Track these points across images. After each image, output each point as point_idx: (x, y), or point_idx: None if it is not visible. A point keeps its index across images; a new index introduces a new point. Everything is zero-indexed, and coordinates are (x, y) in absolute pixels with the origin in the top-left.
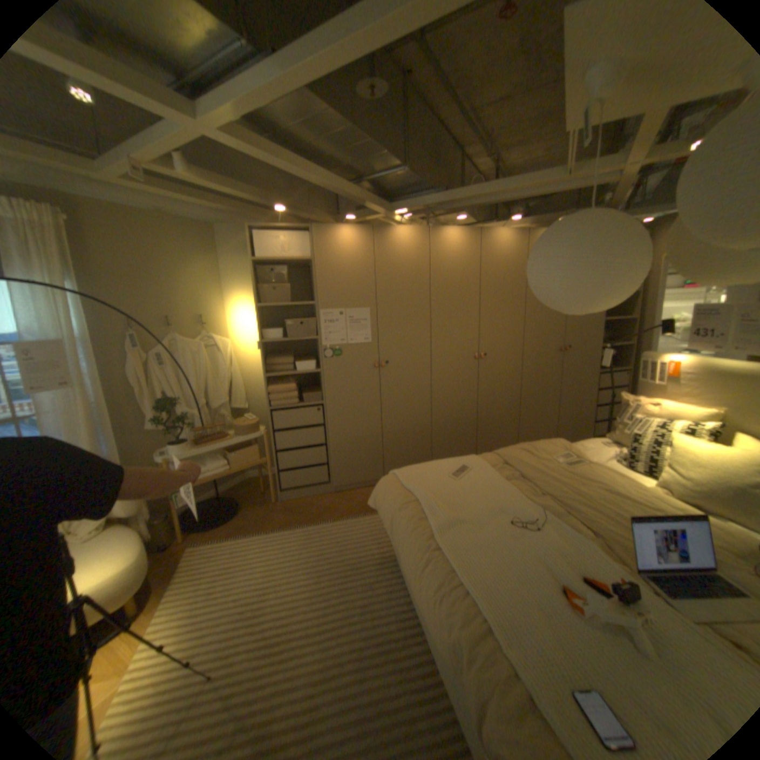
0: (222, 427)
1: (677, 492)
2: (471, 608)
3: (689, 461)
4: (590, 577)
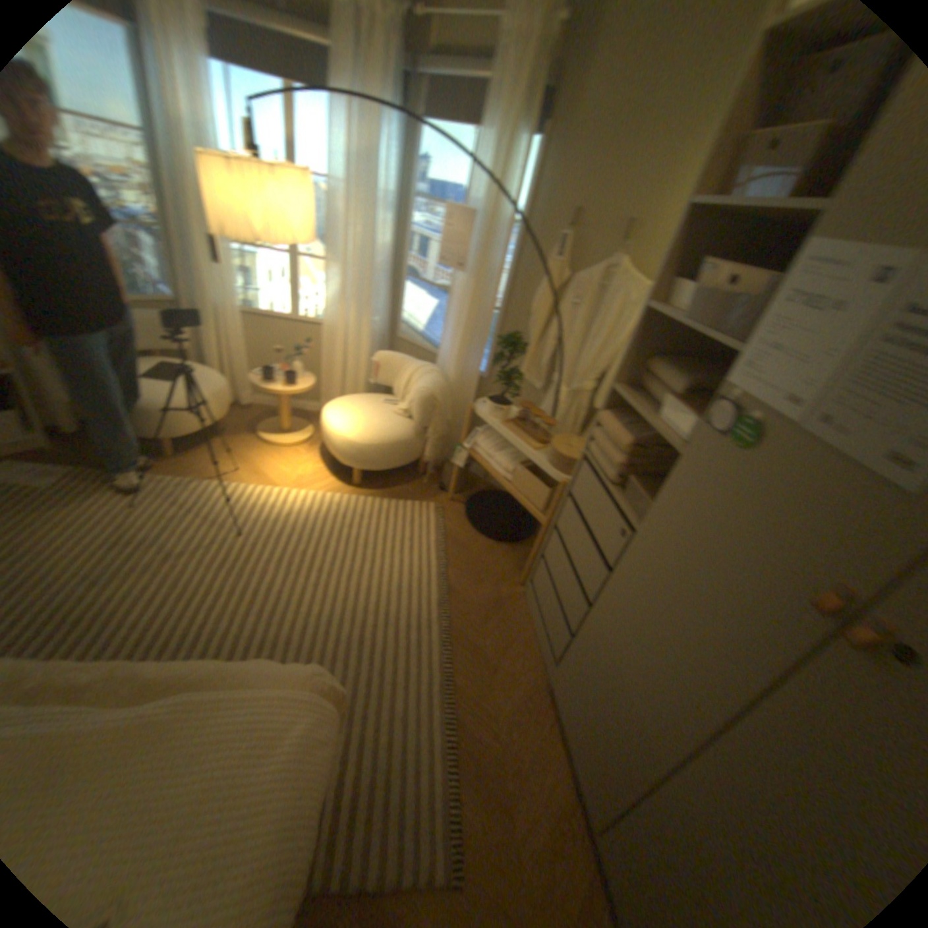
0: (543, 426)
1: None
2: None
3: None
4: None
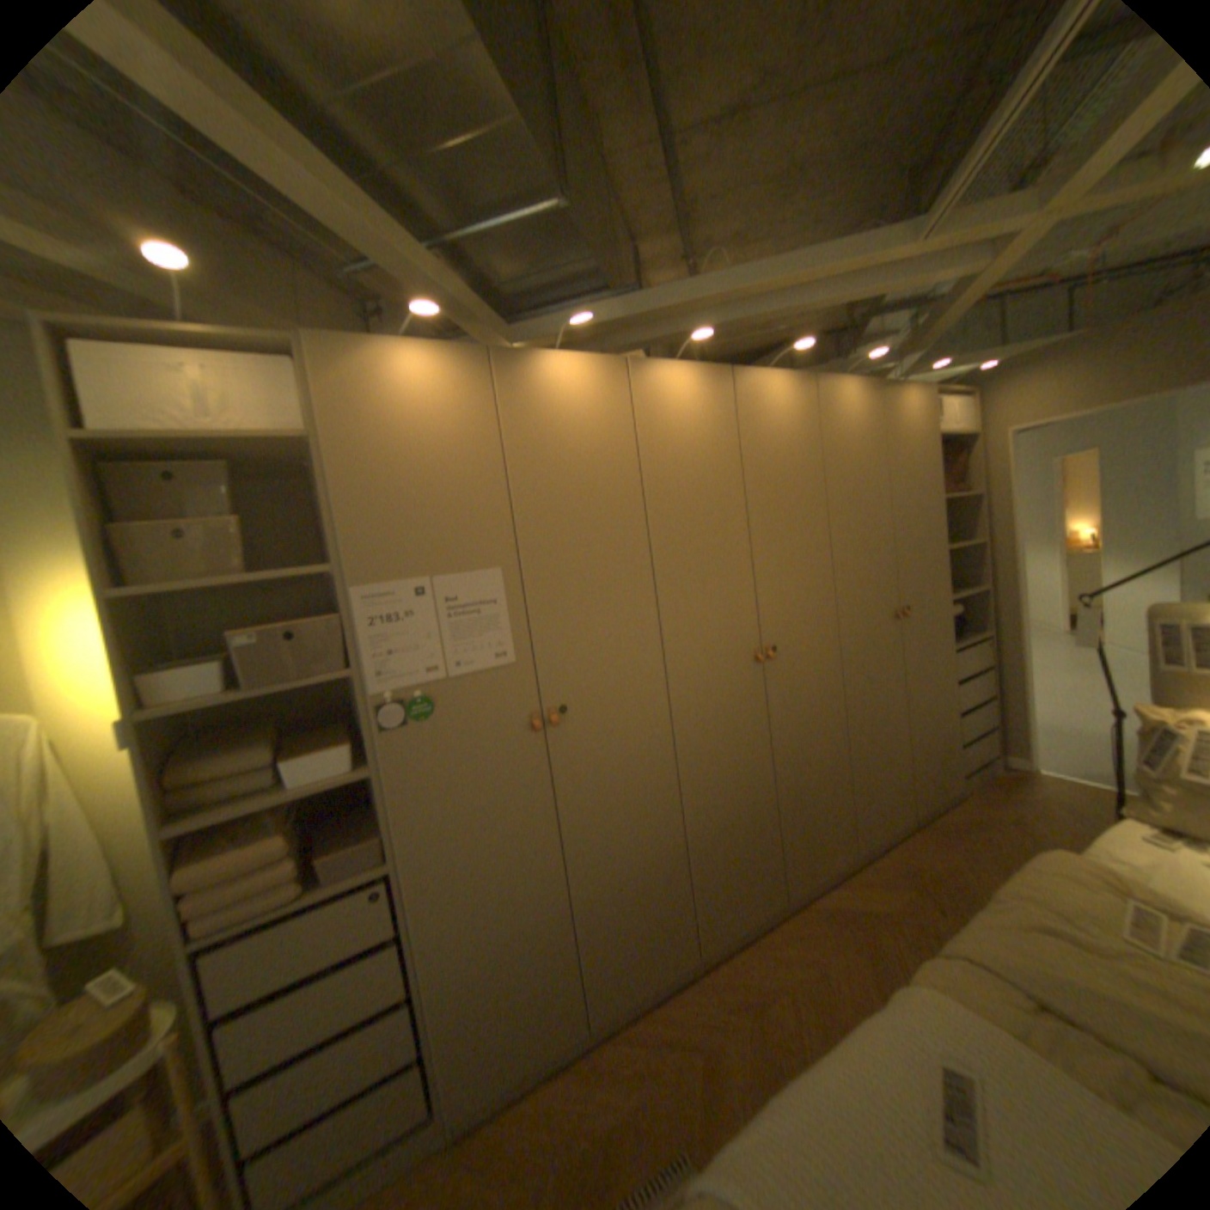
0: None
1: None
2: None
3: None
4: None
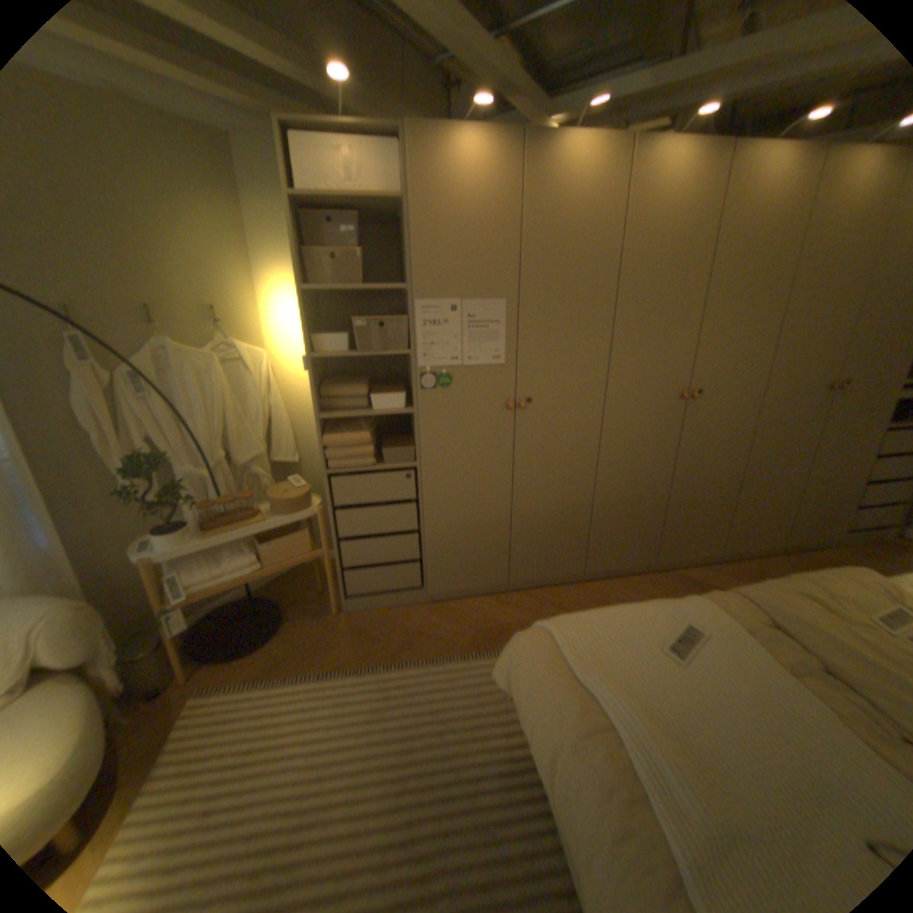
0: (248, 499)
1: None
2: None
3: None
4: None
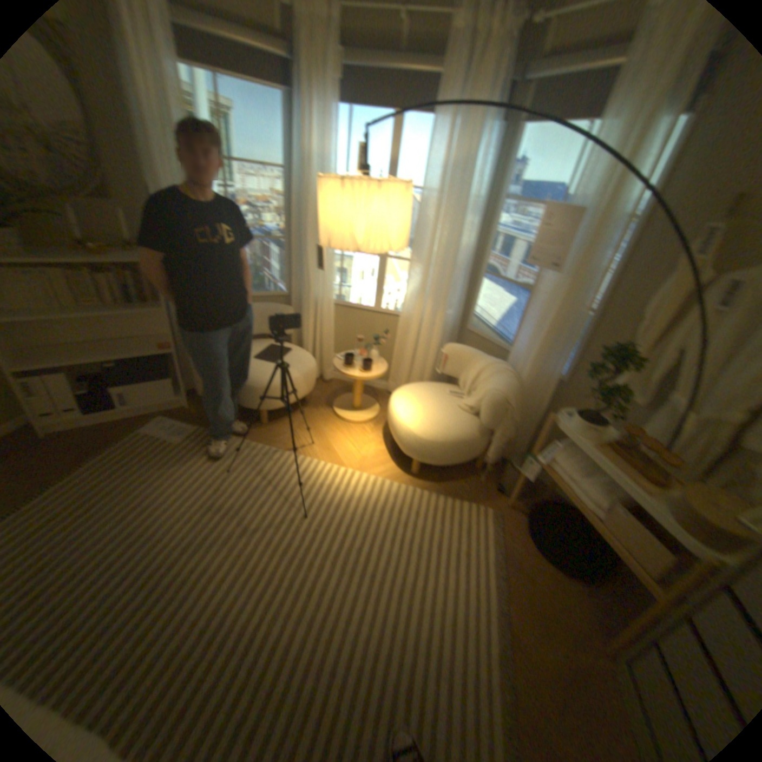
0: (667, 465)
1: None
2: None
3: None
4: None
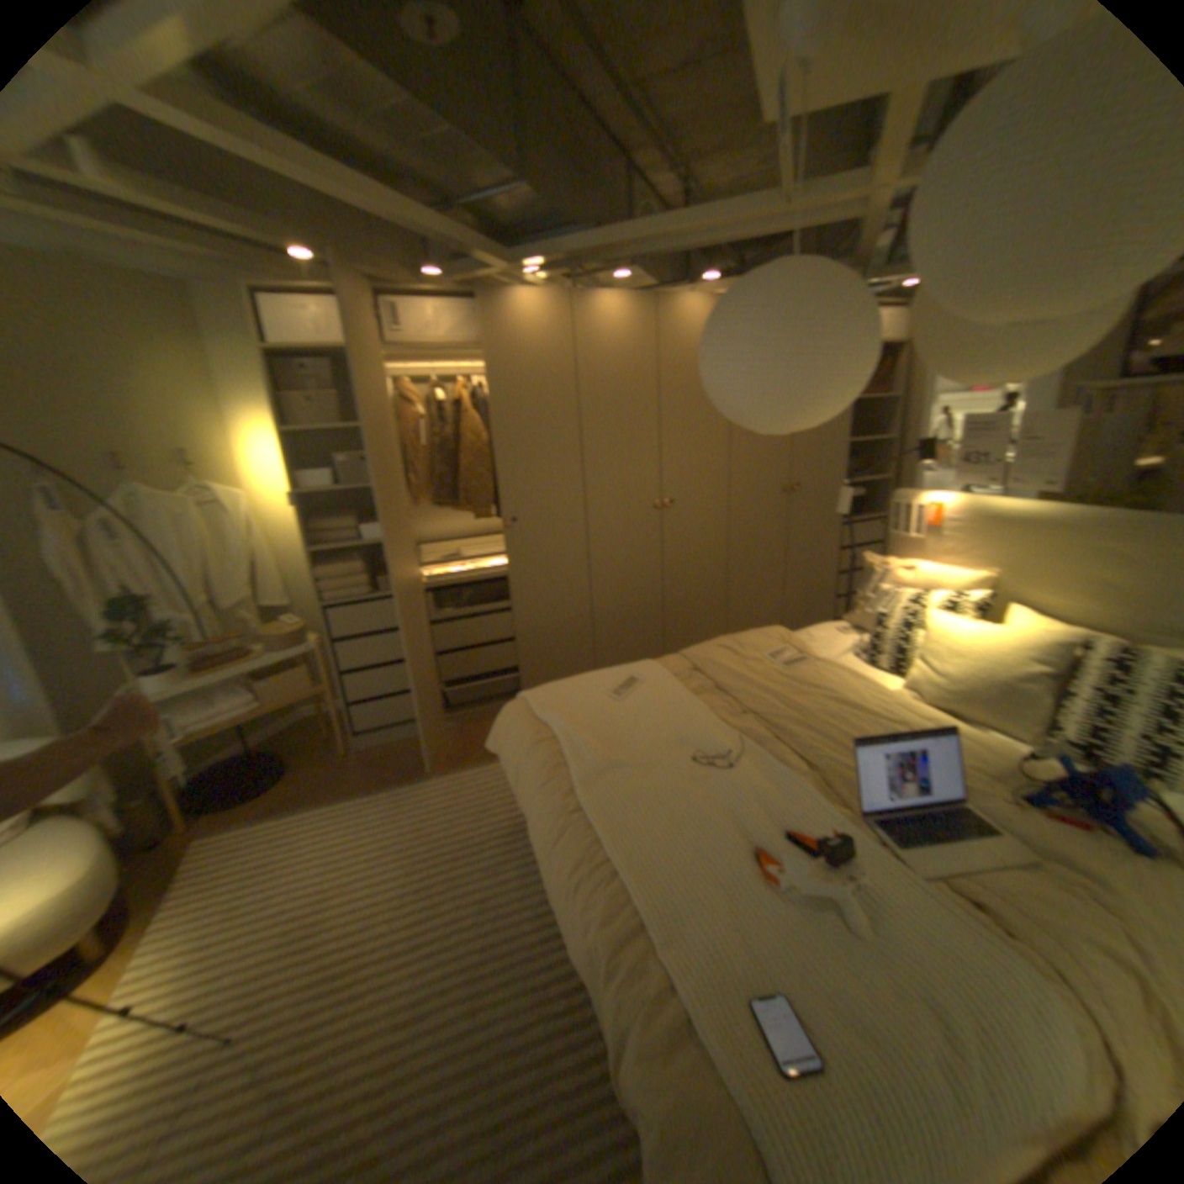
0: (236, 640)
1: (927, 694)
2: (616, 896)
3: (944, 649)
4: (794, 830)
